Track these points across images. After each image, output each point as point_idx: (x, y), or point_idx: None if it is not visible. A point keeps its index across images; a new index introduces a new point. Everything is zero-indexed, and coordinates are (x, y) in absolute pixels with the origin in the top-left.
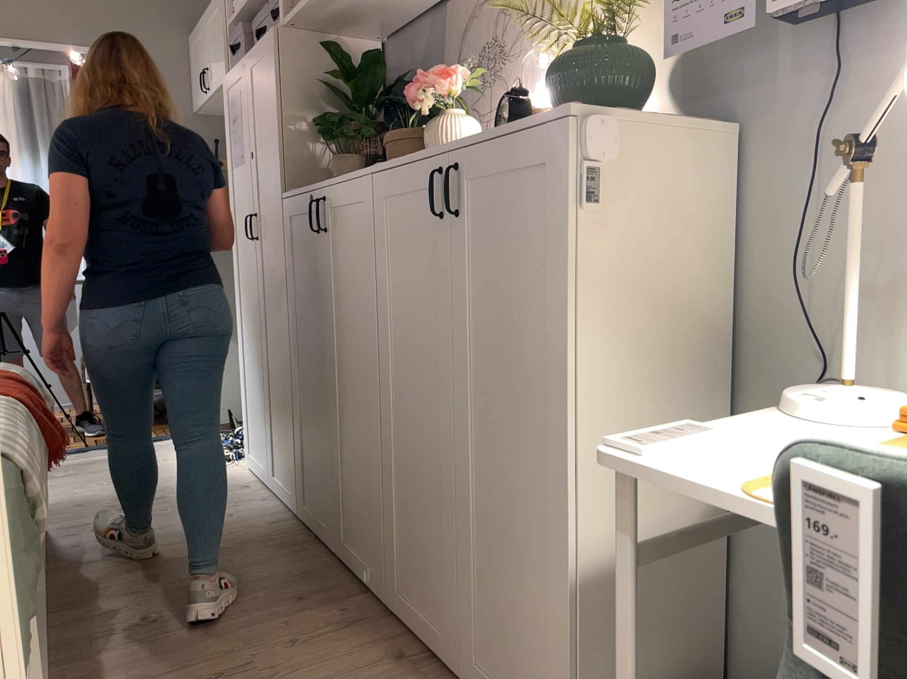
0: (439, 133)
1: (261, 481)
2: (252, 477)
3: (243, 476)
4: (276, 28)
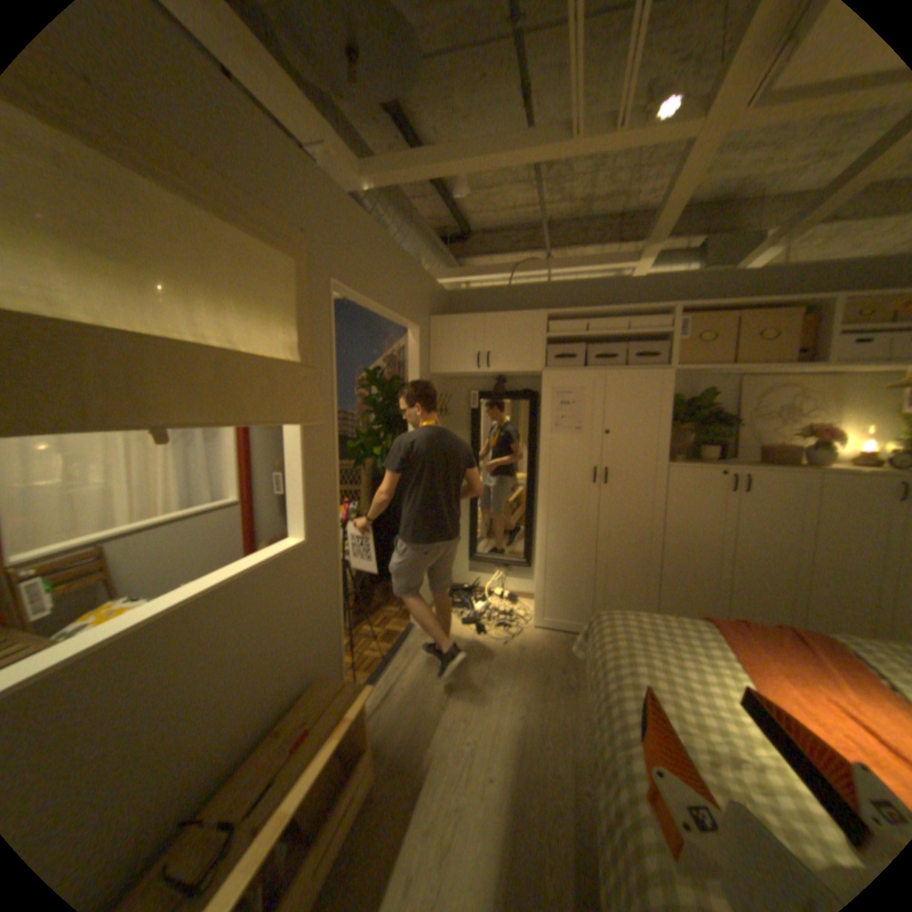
0: (834, 456)
1: (568, 635)
2: (556, 634)
3: (550, 636)
4: (672, 372)
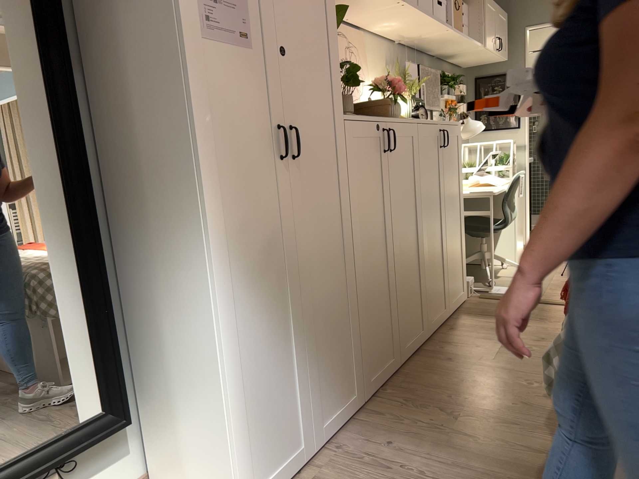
0: (398, 107)
1: None
2: None
3: None
4: None
